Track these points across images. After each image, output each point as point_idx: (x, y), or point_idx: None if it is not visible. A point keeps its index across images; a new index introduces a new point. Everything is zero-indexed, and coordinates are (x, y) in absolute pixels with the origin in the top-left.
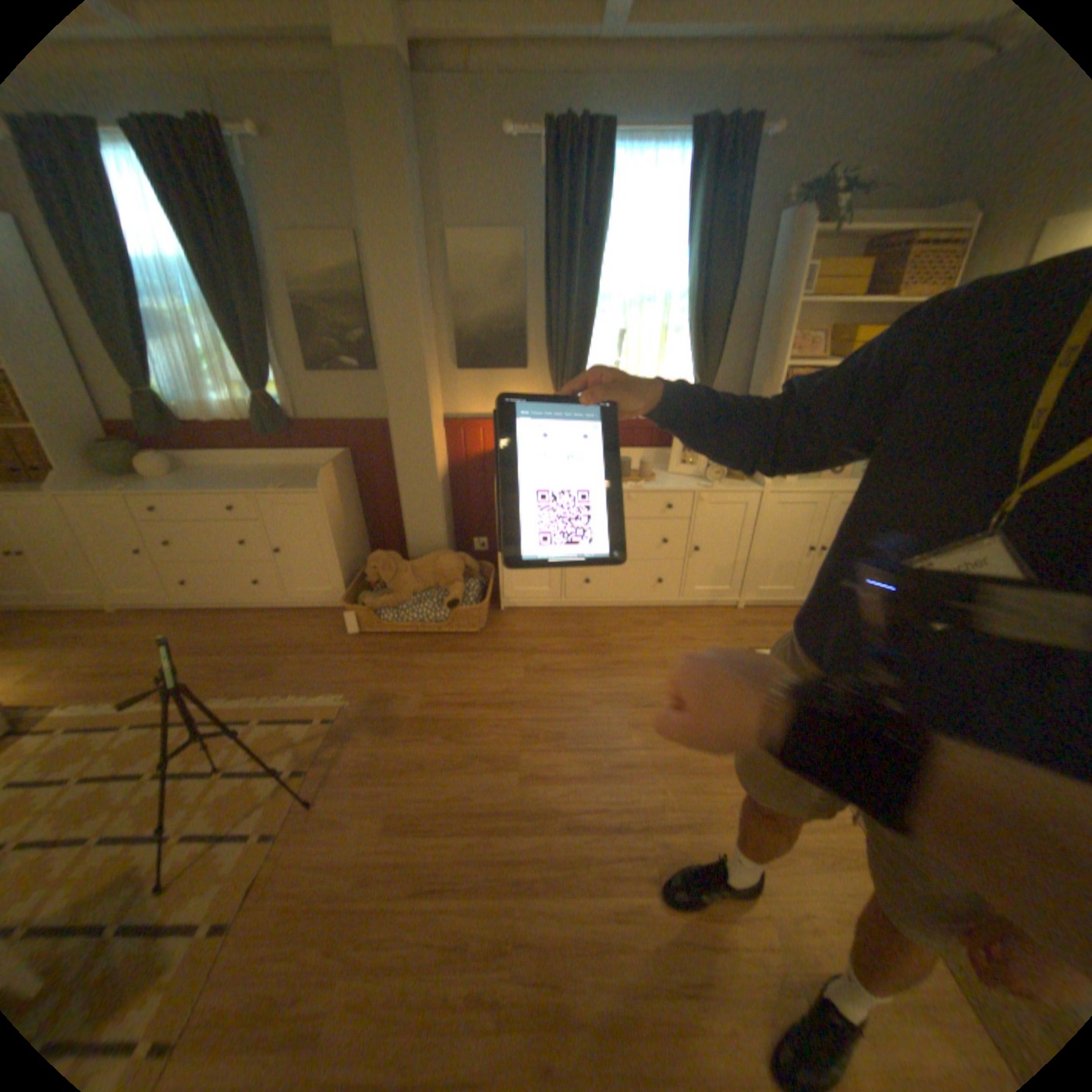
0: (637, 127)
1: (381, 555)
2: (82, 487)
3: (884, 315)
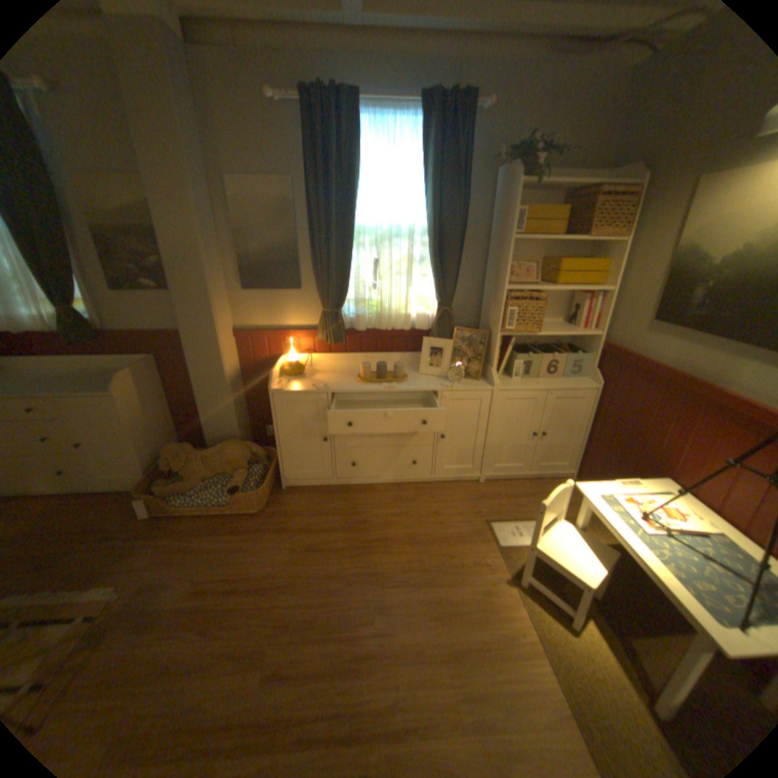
0: (378, 97)
1: (173, 447)
2: None
3: (583, 250)
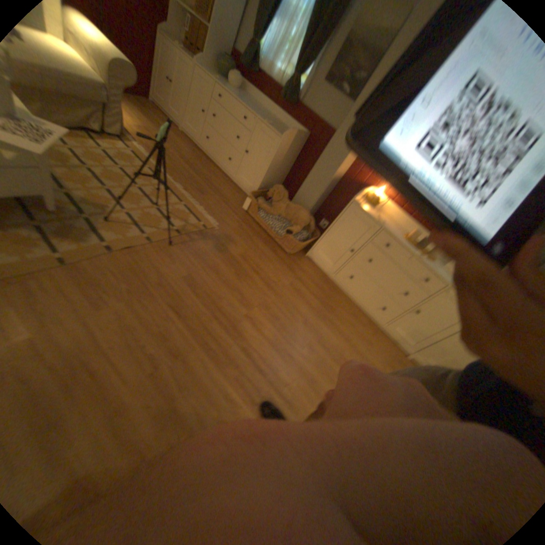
0: None
1: (282, 188)
2: (207, 69)
3: None
